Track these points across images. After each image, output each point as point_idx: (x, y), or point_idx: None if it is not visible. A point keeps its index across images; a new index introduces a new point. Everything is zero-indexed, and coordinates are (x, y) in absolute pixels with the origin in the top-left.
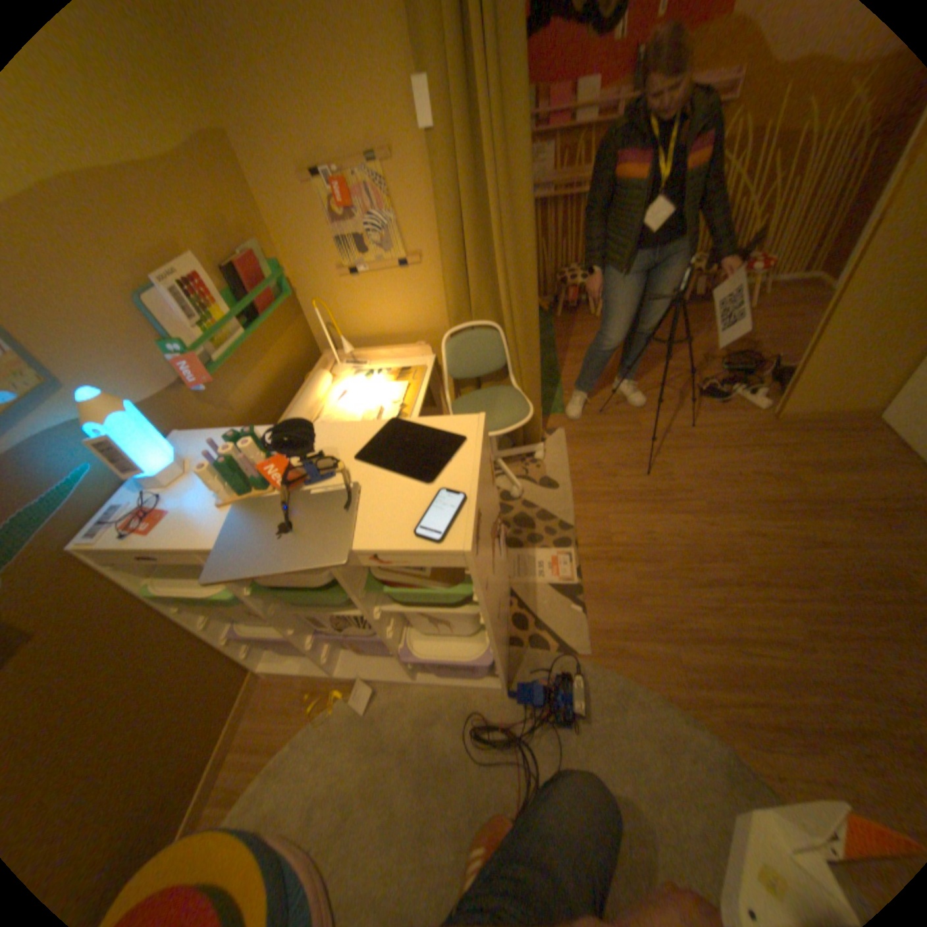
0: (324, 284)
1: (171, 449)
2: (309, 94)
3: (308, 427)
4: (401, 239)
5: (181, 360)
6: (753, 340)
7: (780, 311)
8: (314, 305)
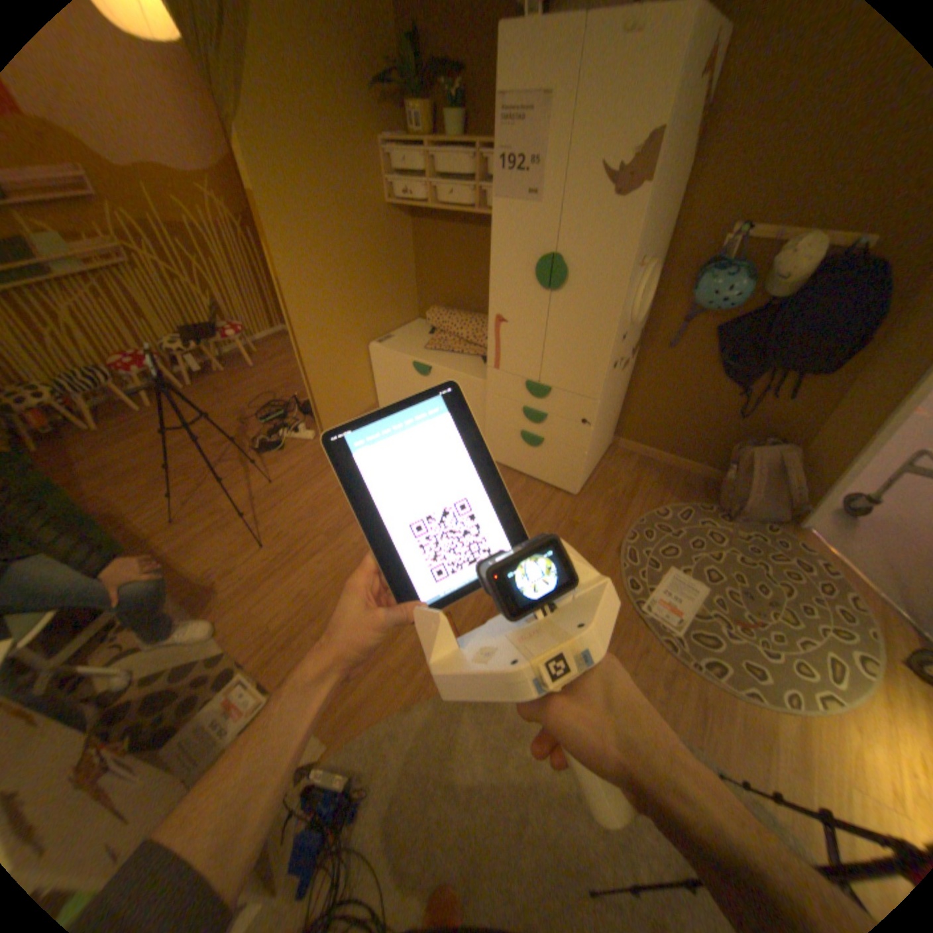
0: None
1: None
2: None
3: None
4: None
5: None
6: (270, 392)
7: (274, 363)
8: None
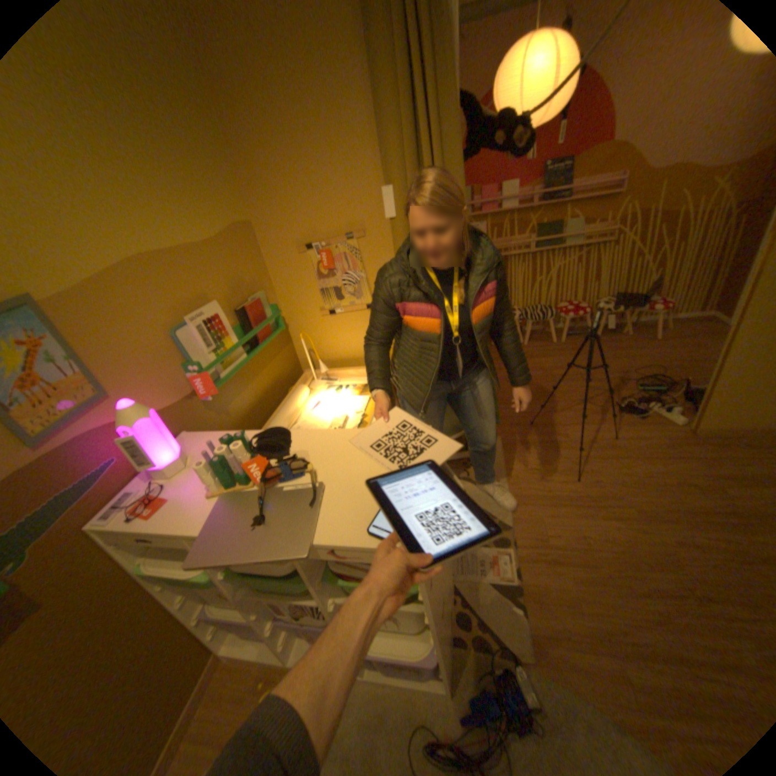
0: (310, 322)
1: (179, 448)
2: (310, 199)
3: (287, 433)
4: (369, 290)
5: (197, 378)
6: (663, 366)
7: (684, 342)
8: (301, 337)
